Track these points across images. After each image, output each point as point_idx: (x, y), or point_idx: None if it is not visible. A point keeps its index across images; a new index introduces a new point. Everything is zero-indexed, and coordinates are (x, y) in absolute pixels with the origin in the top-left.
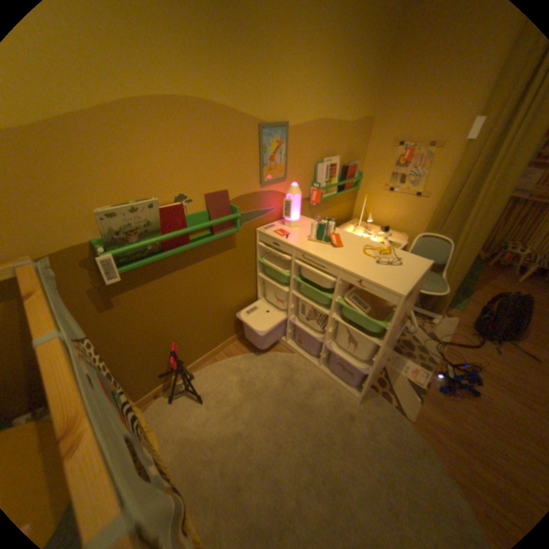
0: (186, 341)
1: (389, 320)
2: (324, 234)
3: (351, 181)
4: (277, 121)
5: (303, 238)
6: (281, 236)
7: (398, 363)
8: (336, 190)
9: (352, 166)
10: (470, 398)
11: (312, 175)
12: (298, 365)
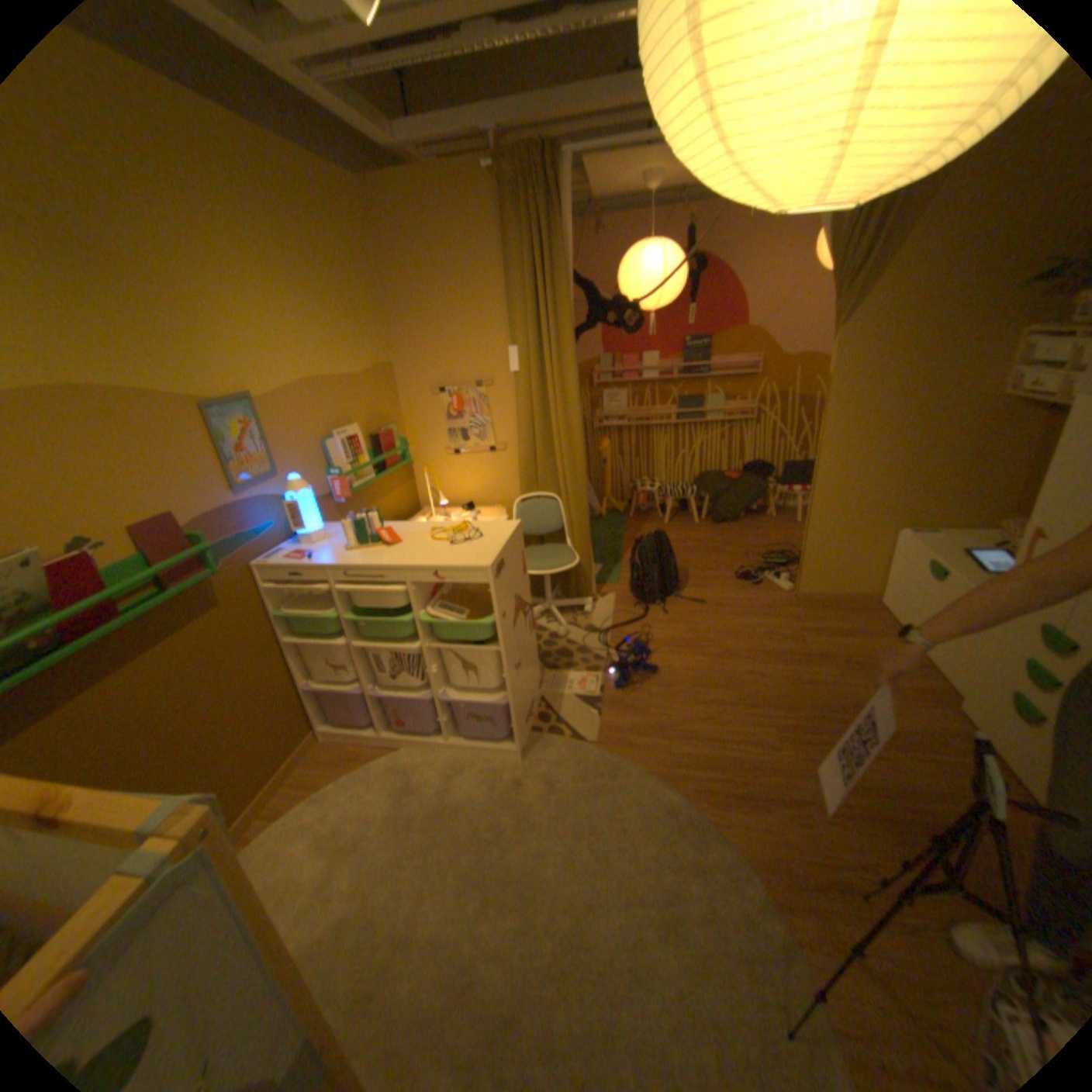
0: None
1: (498, 613)
2: (369, 534)
3: (392, 454)
4: (229, 394)
5: (338, 551)
6: (300, 559)
7: (558, 682)
8: (374, 472)
9: (384, 433)
10: (649, 678)
11: (323, 459)
12: (413, 761)
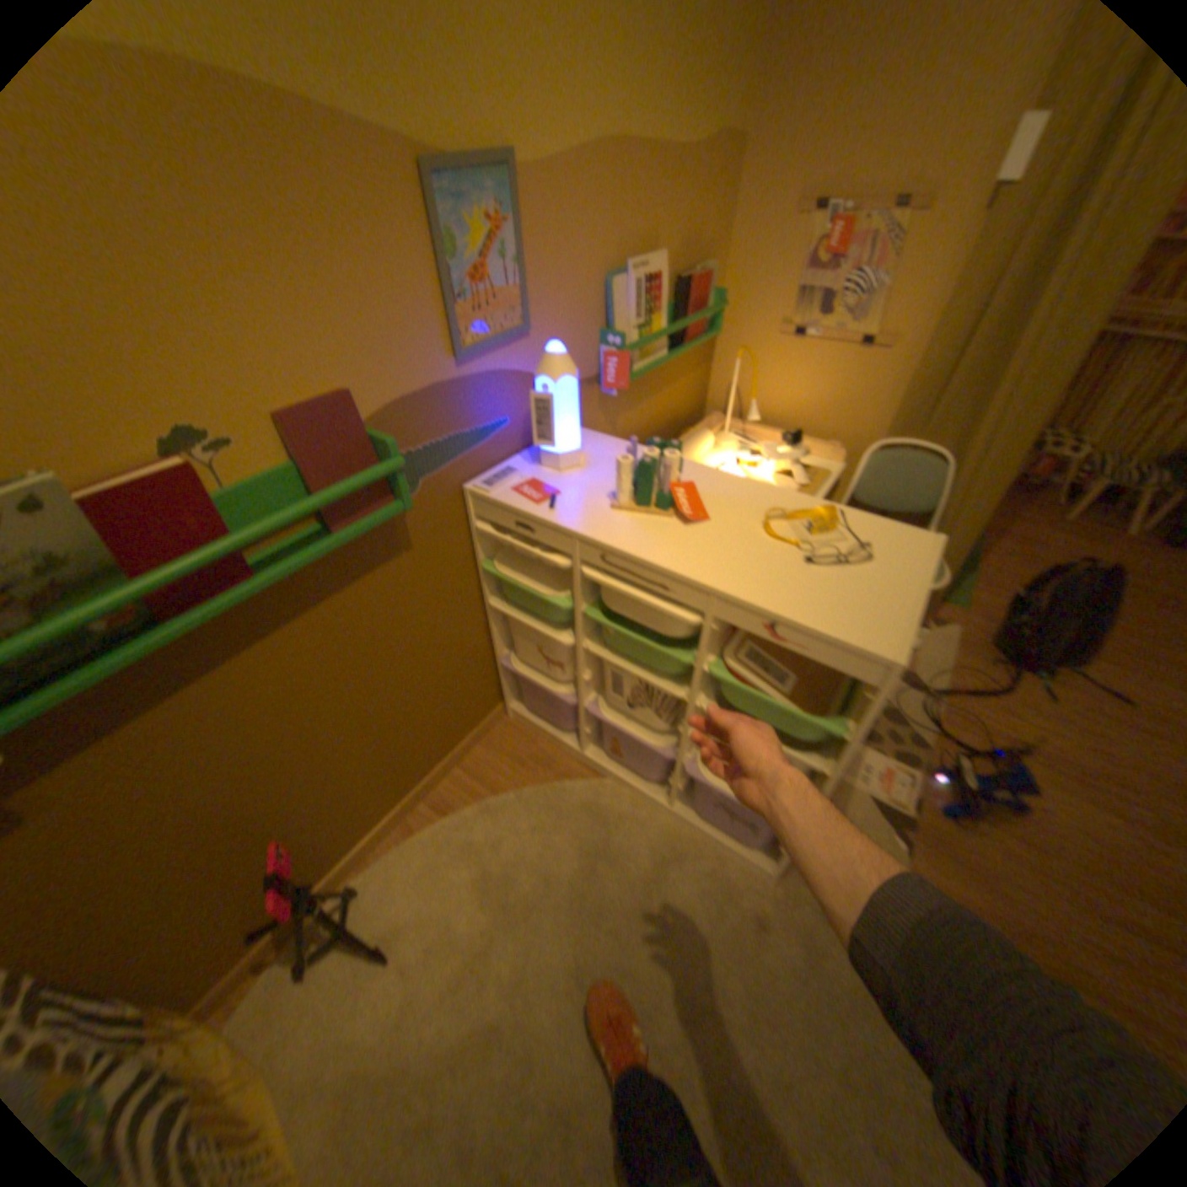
0: (315, 814)
1: (844, 704)
2: (655, 486)
3: (702, 316)
4: (477, 144)
5: (596, 500)
6: (536, 500)
7: None
8: (666, 345)
9: (700, 275)
10: (1009, 820)
11: (601, 310)
12: (619, 806)
